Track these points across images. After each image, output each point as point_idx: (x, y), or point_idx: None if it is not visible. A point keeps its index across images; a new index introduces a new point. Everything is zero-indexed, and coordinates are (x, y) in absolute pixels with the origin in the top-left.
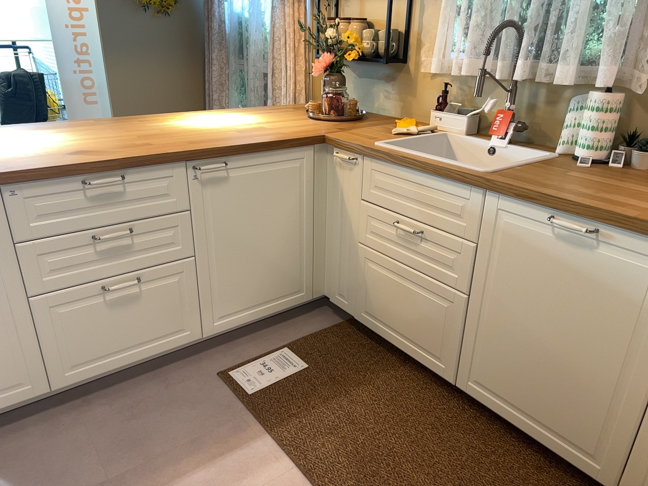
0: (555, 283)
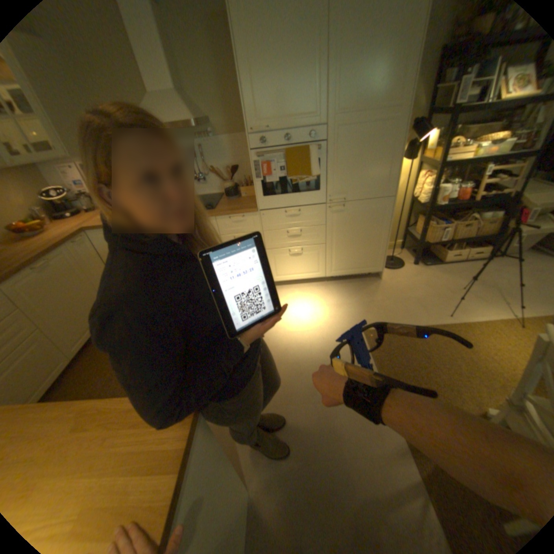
0: (51, 286)
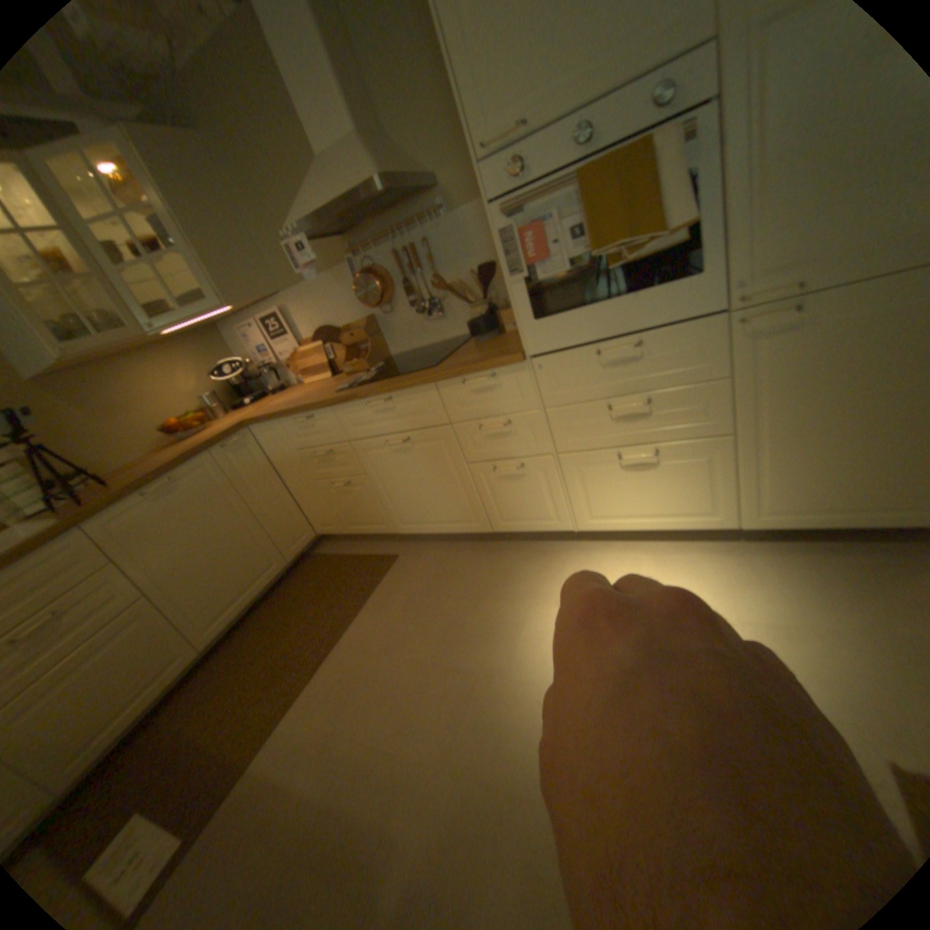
0: (178, 520)
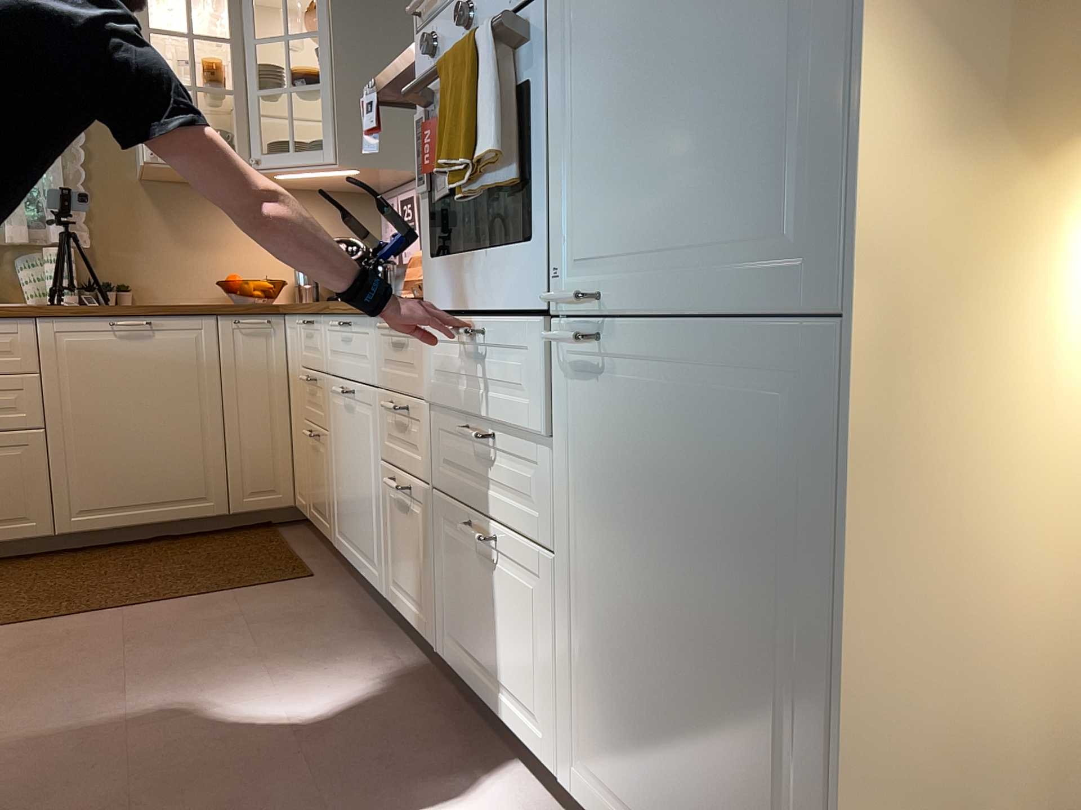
0: (131, 375)
